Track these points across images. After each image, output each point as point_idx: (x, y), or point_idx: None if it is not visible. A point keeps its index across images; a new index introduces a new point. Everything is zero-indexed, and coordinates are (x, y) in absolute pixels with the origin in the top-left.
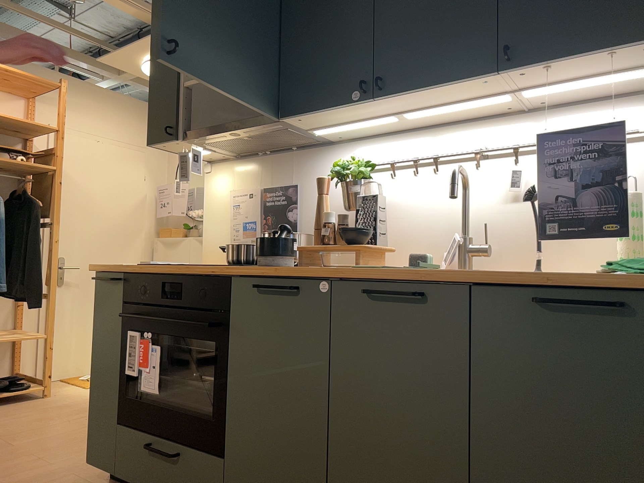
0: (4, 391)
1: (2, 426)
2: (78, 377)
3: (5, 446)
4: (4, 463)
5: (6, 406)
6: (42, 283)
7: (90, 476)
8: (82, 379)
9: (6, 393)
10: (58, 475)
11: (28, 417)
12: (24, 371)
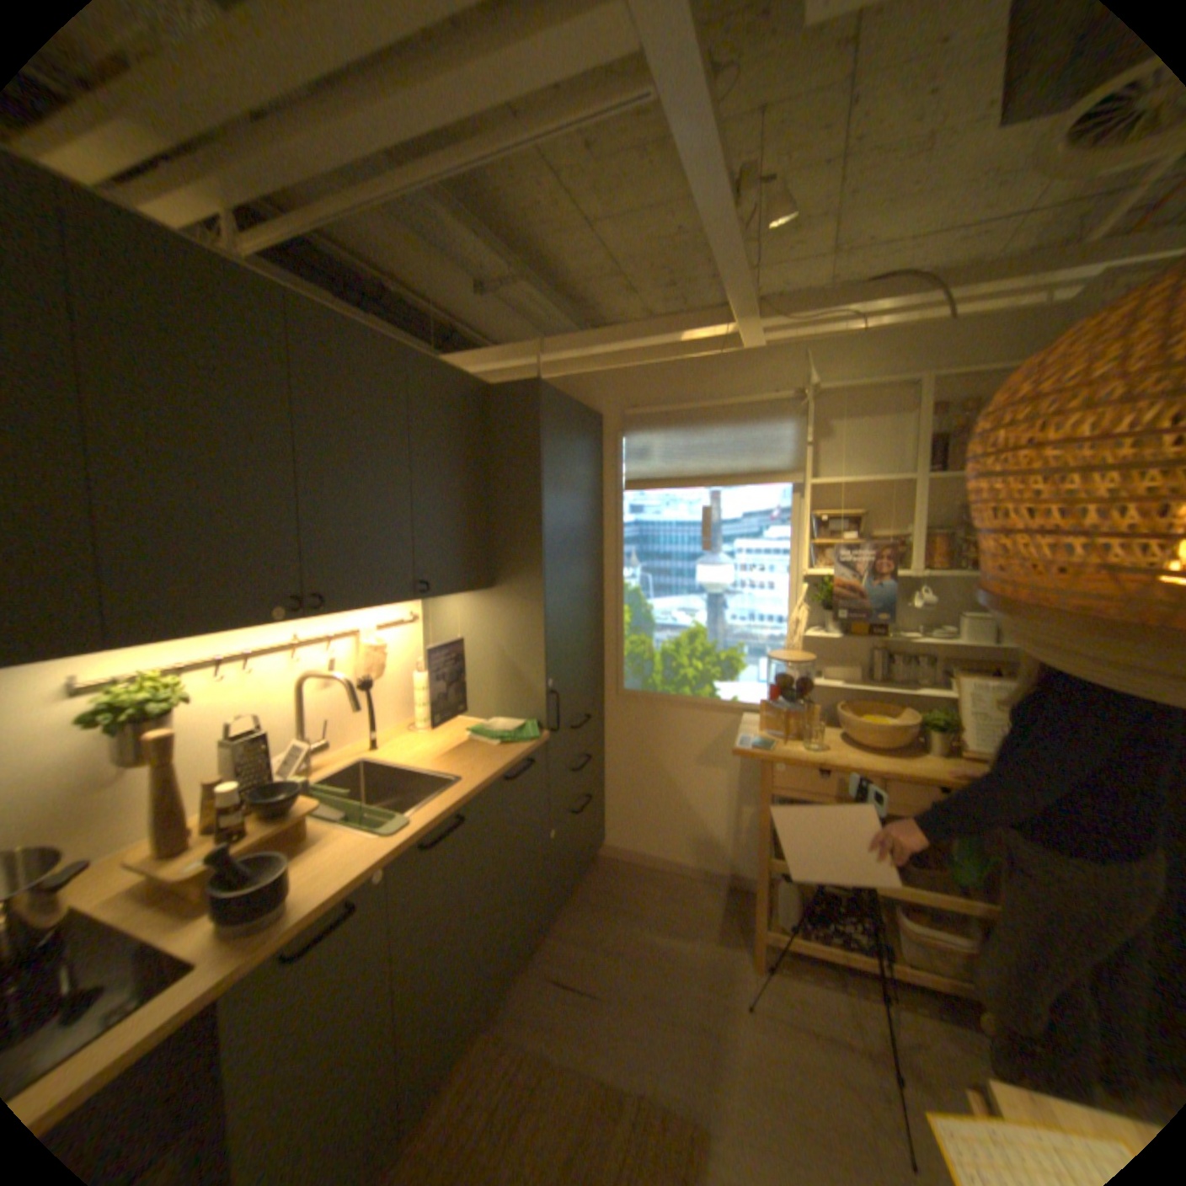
0: None
1: None
2: None
3: None
4: None
5: None
6: None
7: None
8: None
9: None
10: None
11: None
12: None
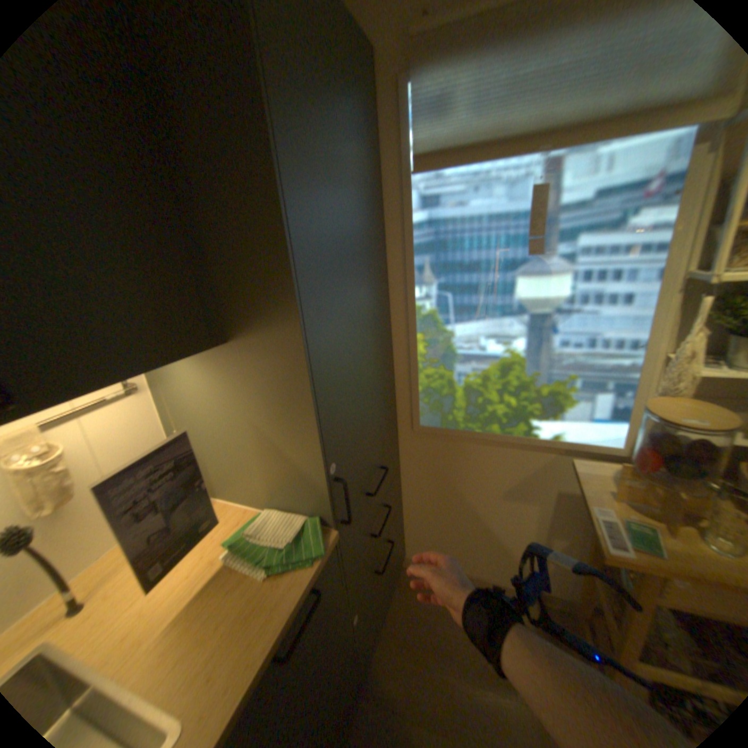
0: None
1: None
2: None
3: None
4: None
5: None
6: None
7: None
8: None
9: None
10: None
11: None
12: None
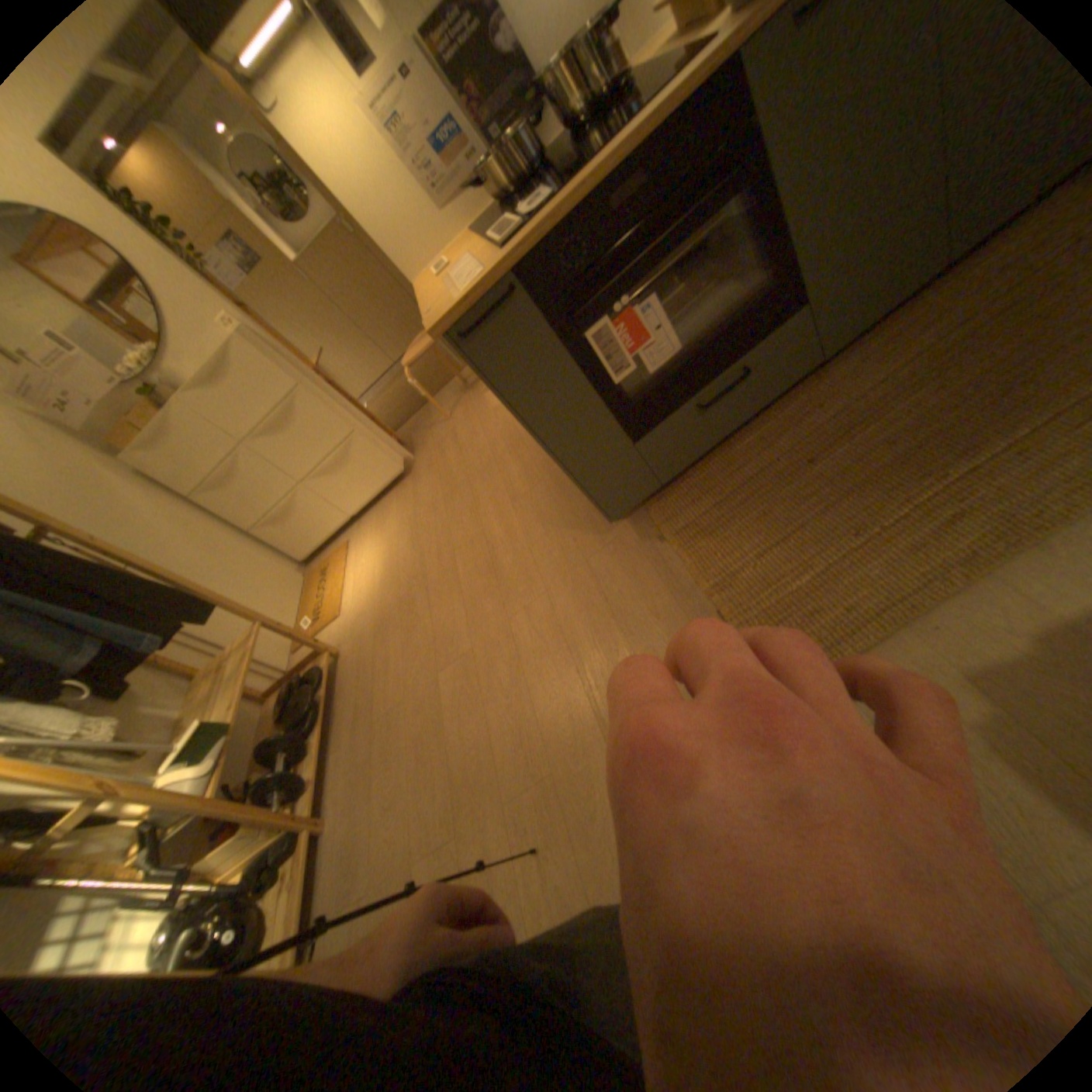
0: (313, 691)
1: (403, 675)
2: (298, 629)
3: (465, 654)
4: (516, 639)
5: (339, 691)
6: (172, 585)
7: (598, 539)
8: (308, 623)
9: (319, 688)
10: (580, 571)
11: (392, 653)
12: (260, 686)
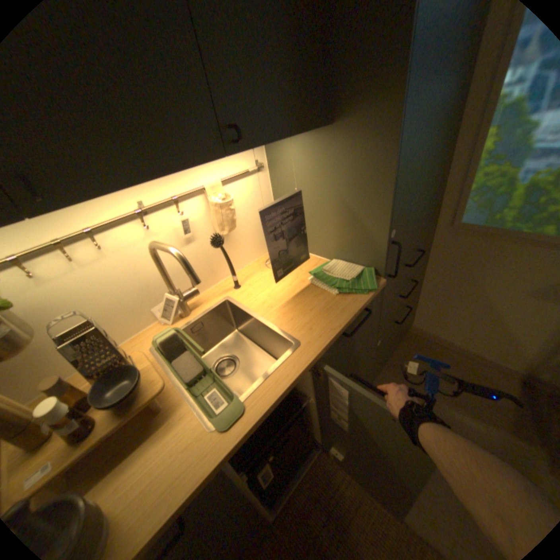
0: None
1: None
2: None
3: None
4: None
5: None
6: None
7: None
8: None
9: None
10: None
11: None
12: None
